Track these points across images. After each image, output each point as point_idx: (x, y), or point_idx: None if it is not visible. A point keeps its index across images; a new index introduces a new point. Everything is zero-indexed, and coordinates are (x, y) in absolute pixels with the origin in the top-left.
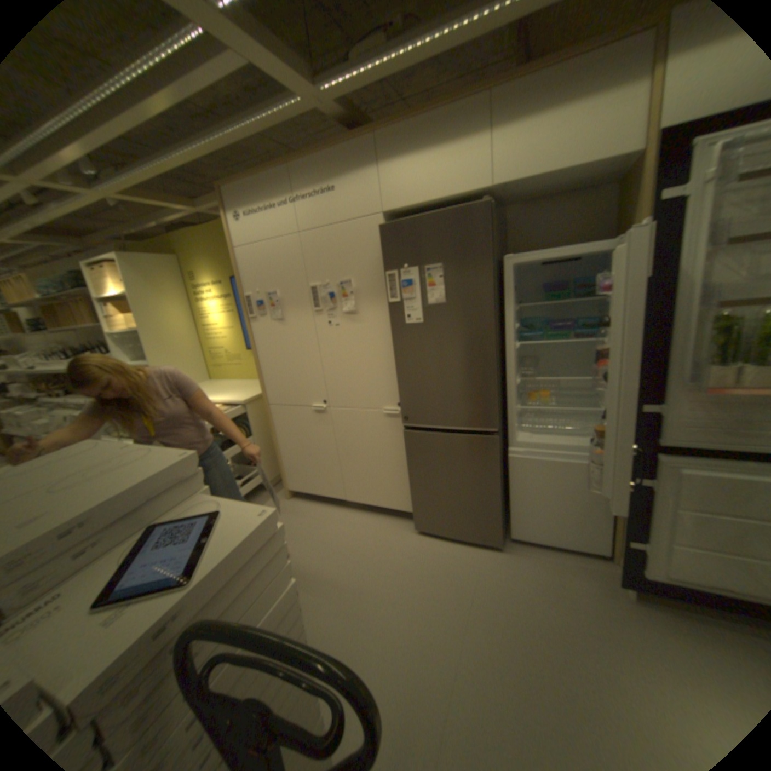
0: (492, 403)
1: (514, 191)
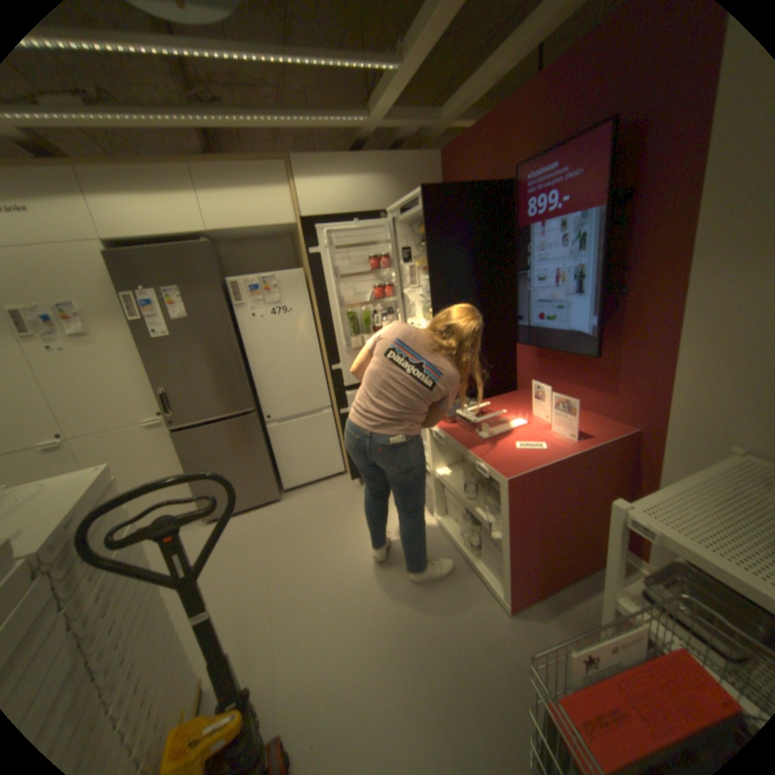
0: (245, 389)
1: (222, 235)
